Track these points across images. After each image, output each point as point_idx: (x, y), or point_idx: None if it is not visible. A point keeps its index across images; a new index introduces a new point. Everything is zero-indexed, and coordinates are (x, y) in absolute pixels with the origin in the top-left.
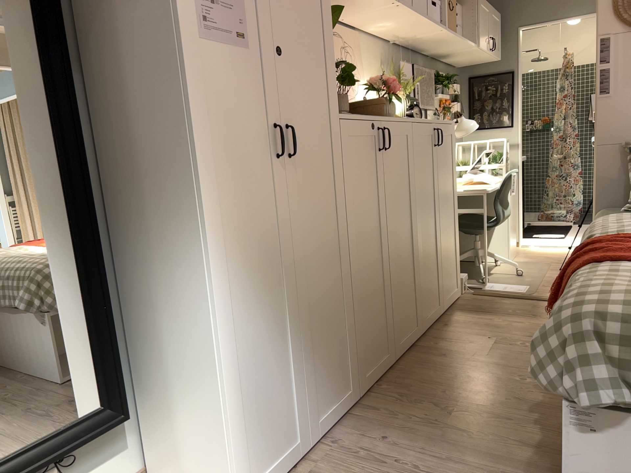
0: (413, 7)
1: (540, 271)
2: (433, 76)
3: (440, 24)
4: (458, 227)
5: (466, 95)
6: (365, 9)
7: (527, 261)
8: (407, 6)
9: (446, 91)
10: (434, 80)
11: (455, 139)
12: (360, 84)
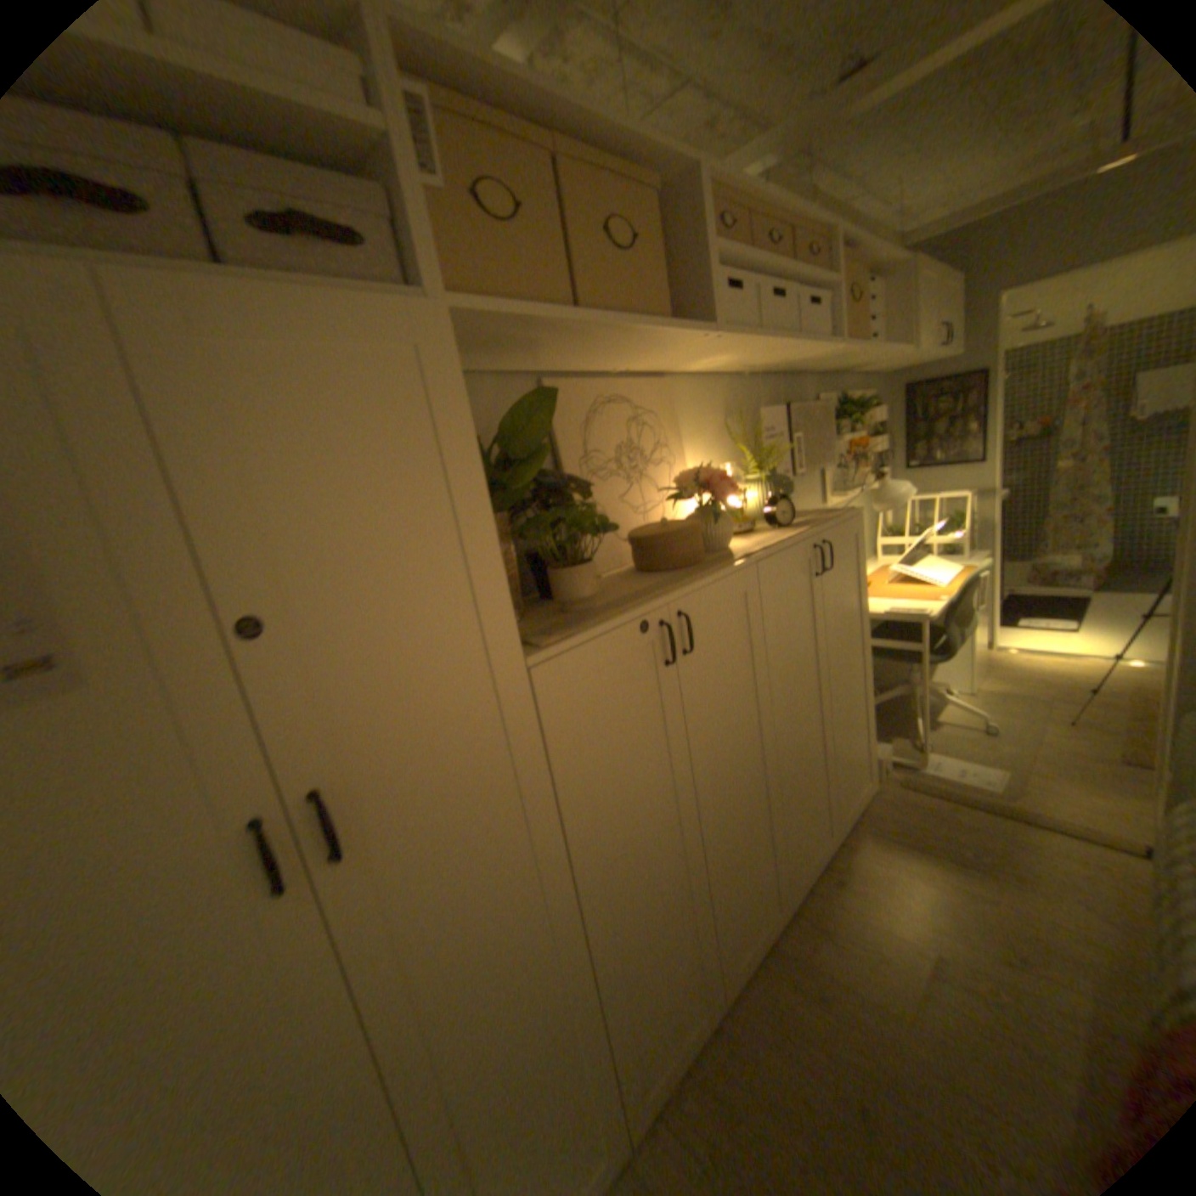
0: (762, 325)
1: (1031, 726)
2: (837, 403)
3: (830, 336)
4: (870, 685)
5: (901, 413)
6: (657, 350)
7: (1006, 693)
8: (742, 330)
9: (862, 419)
10: (839, 409)
11: (863, 540)
12: (662, 488)
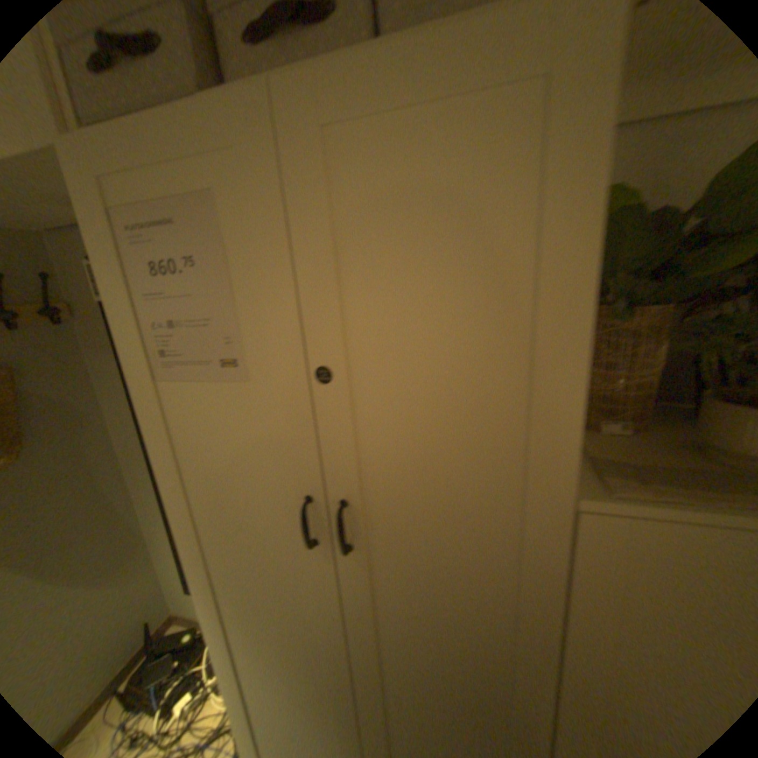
0: None
1: None
2: None
3: None
4: None
5: None
6: None
7: None
8: None
9: None
10: None
11: None
12: None
